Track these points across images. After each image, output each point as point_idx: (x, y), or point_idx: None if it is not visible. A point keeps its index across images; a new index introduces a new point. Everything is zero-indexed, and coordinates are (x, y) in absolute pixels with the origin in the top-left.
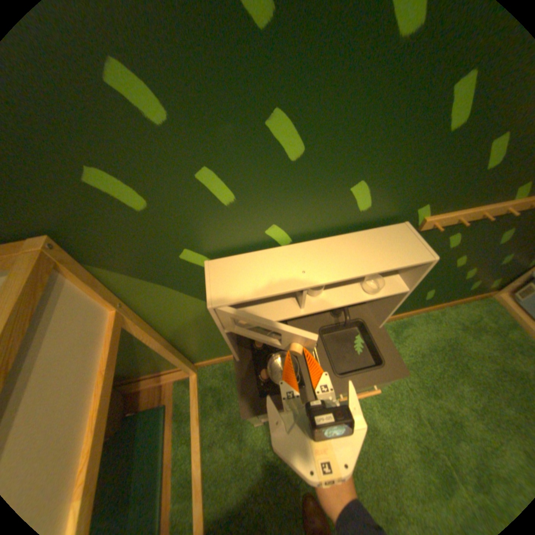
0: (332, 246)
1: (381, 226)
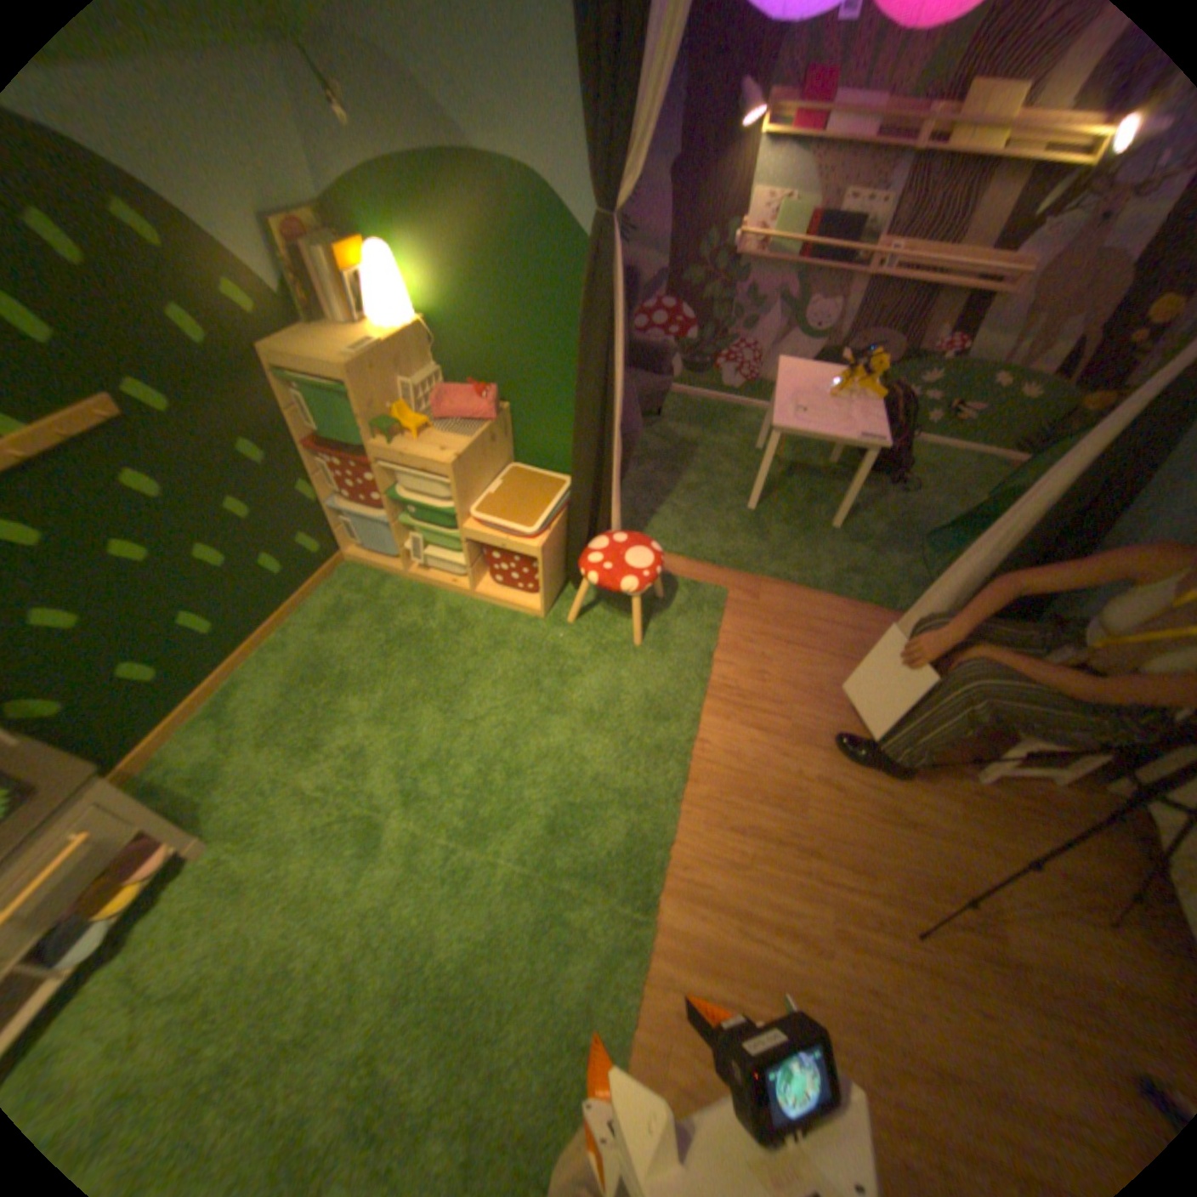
0: None
1: None
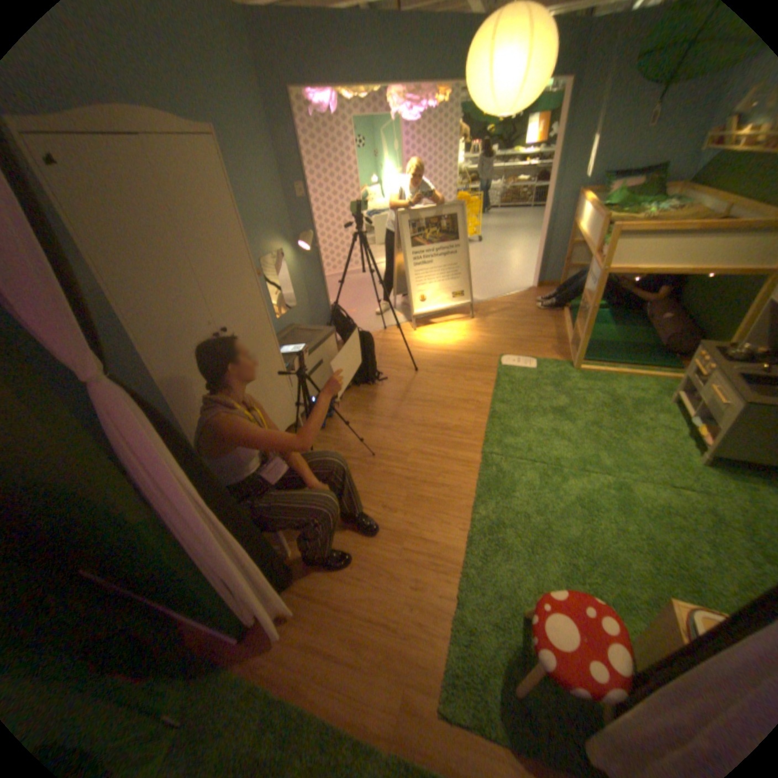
0: None
1: None
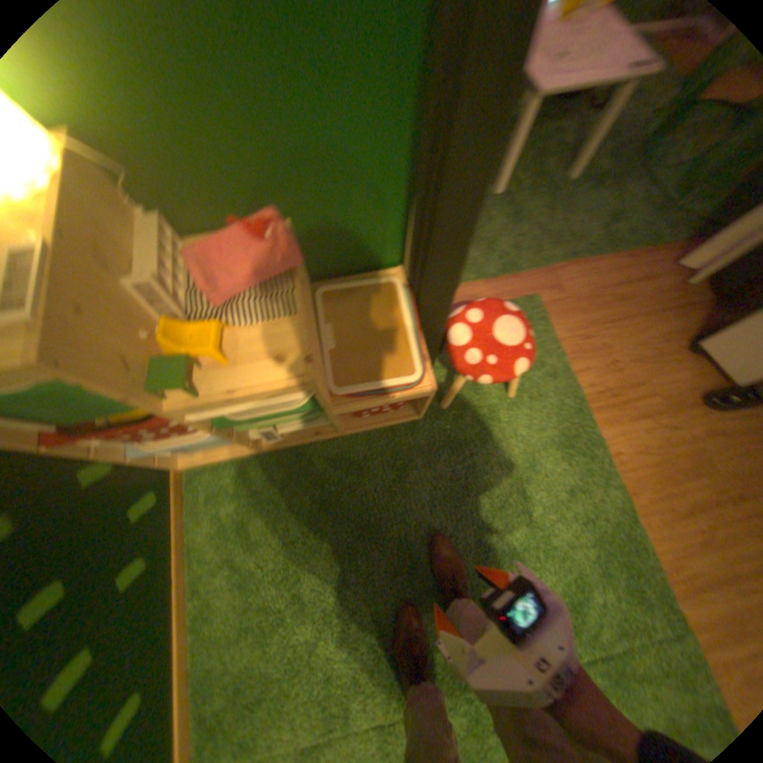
0: None
1: None
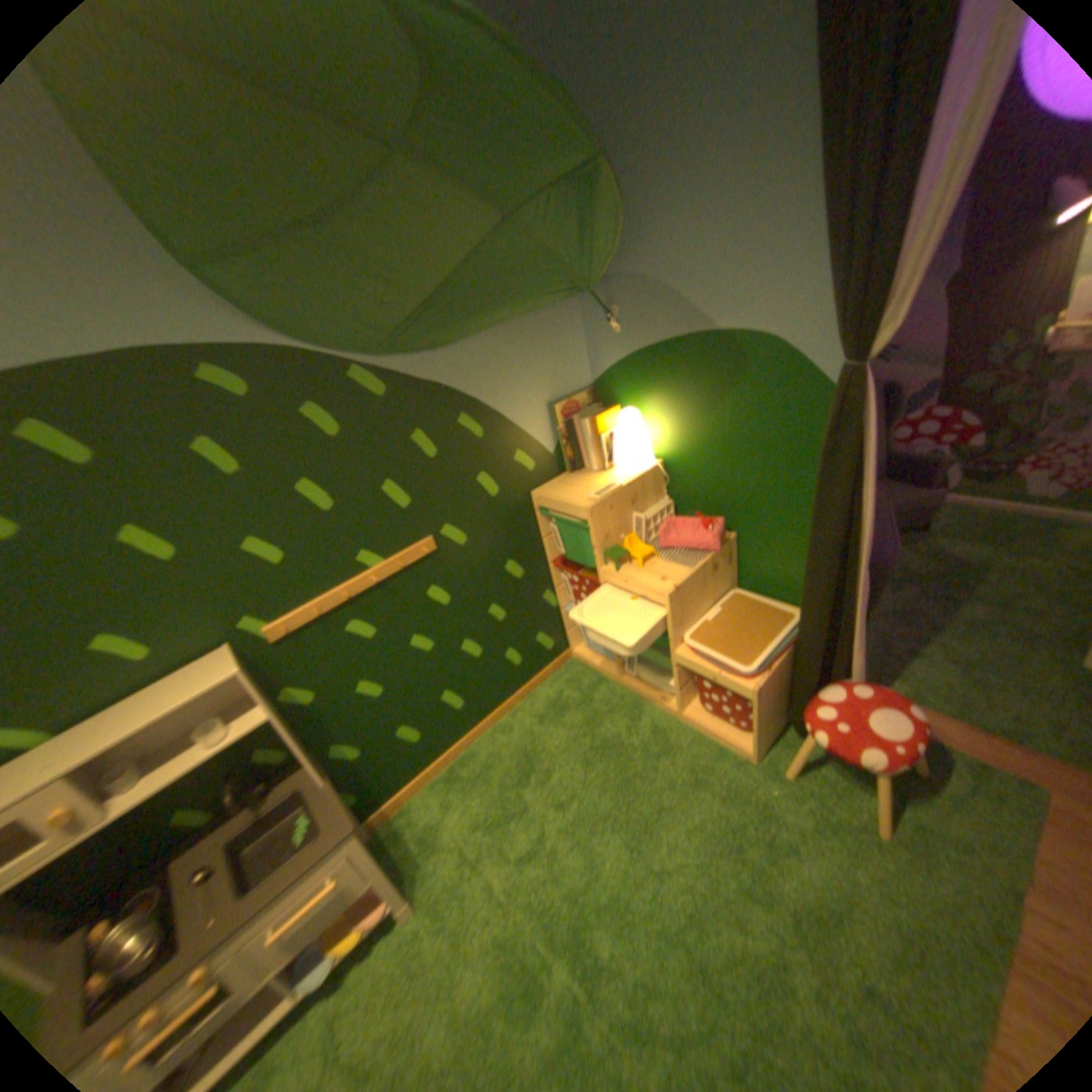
0: (111, 715)
1: (191, 662)
